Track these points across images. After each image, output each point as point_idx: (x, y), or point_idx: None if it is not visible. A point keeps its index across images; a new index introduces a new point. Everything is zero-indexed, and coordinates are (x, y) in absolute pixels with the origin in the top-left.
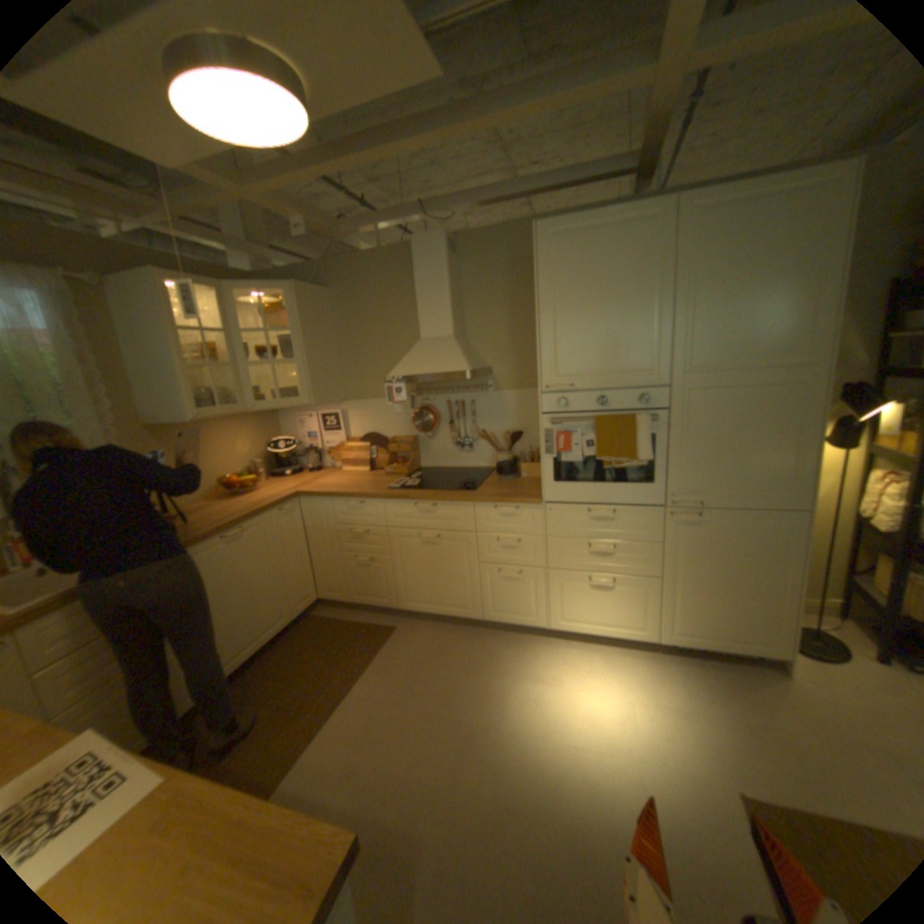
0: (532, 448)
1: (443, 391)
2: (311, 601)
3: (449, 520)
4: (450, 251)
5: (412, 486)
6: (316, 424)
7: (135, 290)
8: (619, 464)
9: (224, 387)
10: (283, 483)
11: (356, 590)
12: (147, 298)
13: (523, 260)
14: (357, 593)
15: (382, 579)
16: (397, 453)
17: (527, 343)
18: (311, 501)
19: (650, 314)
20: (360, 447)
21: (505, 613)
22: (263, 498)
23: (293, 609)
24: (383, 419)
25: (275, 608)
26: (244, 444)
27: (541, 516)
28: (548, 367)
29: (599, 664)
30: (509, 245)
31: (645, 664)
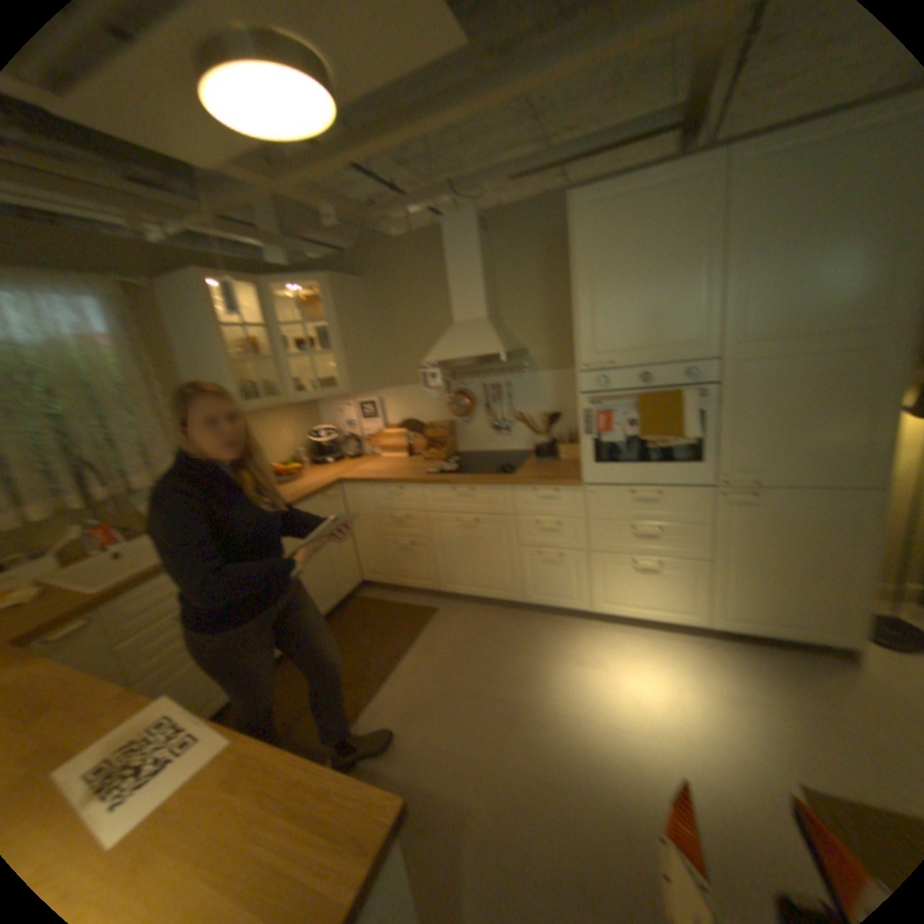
0: (573, 430)
1: (480, 375)
2: (359, 583)
3: (489, 504)
4: (483, 230)
5: (452, 471)
6: (357, 413)
7: (187, 292)
8: (666, 443)
9: (271, 380)
10: (329, 471)
11: (401, 572)
12: (198, 299)
13: (560, 233)
14: (402, 576)
15: (425, 562)
16: (436, 439)
17: (566, 321)
18: (356, 488)
19: (699, 281)
20: (400, 434)
21: (548, 596)
22: (311, 486)
23: (343, 590)
24: (421, 405)
25: (326, 589)
26: (292, 435)
27: (583, 498)
28: (588, 345)
29: (646, 648)
30: (544, 219)
31: (696, 650)
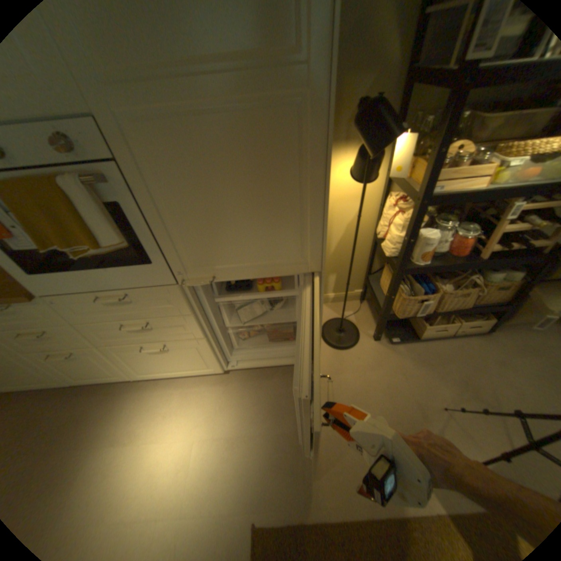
0: None
1: None
2: None
3: None
4: None
5: None
6: None
7: None
8: (79, 252)
9: None
10: None
11: None
12: None
13: None
14: None
15: None
16: None
17: None
18: None
19: None
20: None
21: (84, 379)
22: None
23: None
24: None
25: None
26: None
27: (45, 309)
28: None
29: (176, 401)
30: None
31: (215, 389)
